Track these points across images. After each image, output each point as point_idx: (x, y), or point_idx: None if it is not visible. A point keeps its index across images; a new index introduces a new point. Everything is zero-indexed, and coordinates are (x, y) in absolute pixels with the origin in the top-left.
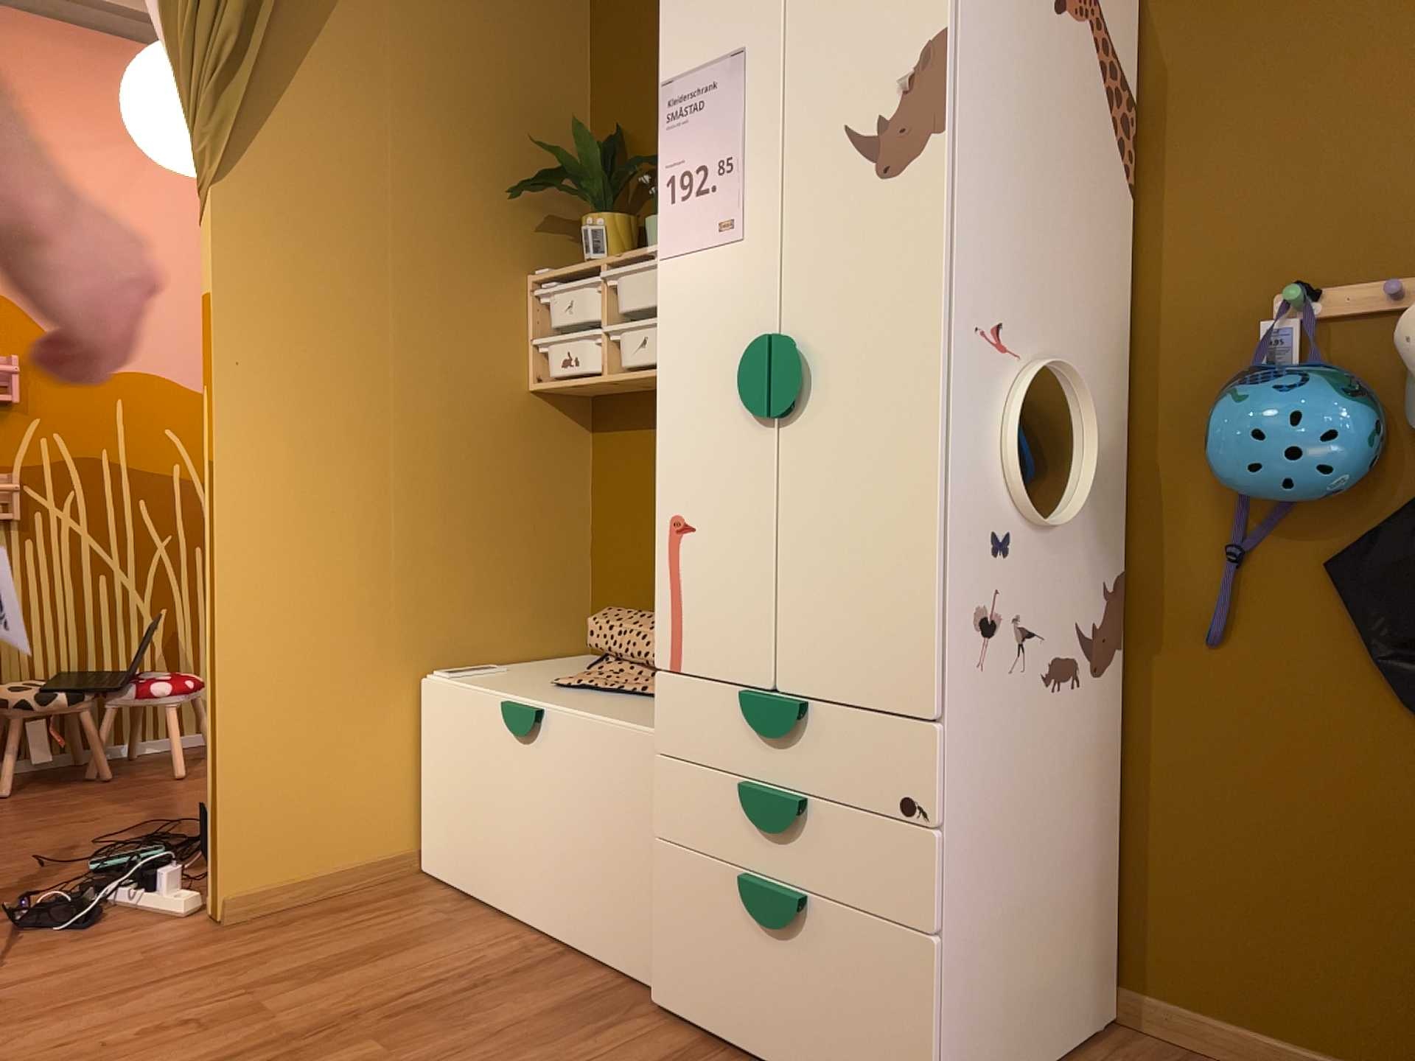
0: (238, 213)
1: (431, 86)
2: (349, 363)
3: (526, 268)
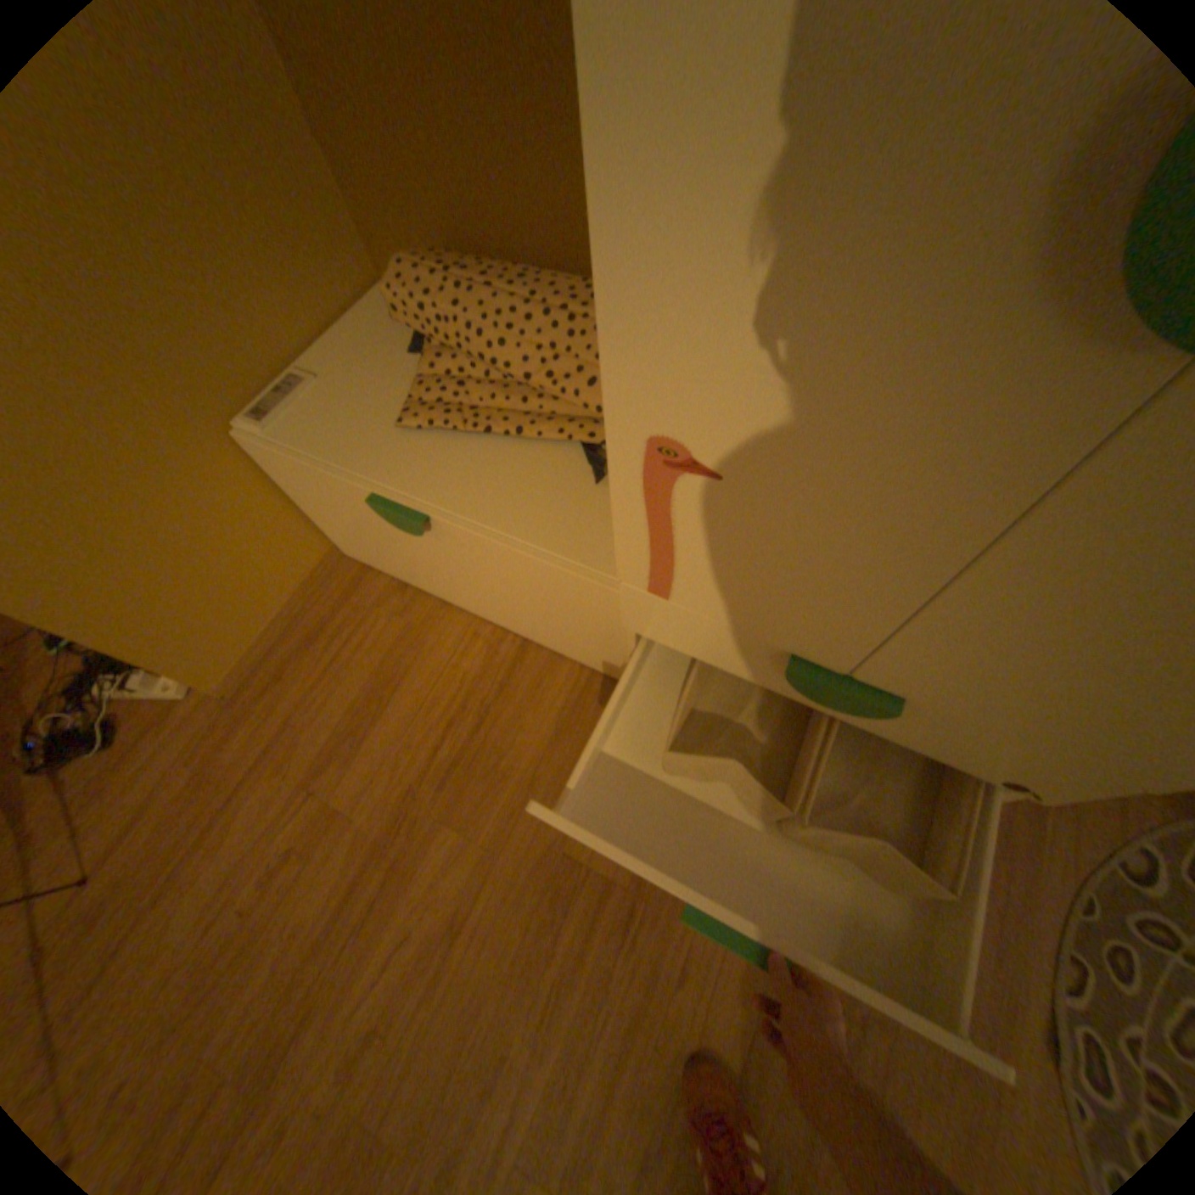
0: None
1: None
2: None
3: None
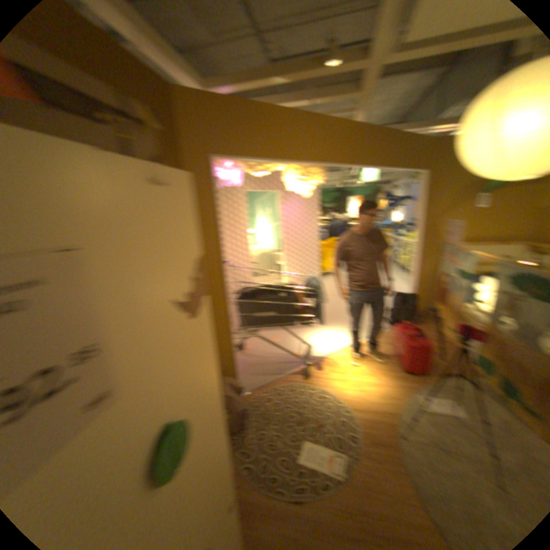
0: None
1: None
2: None
3: None
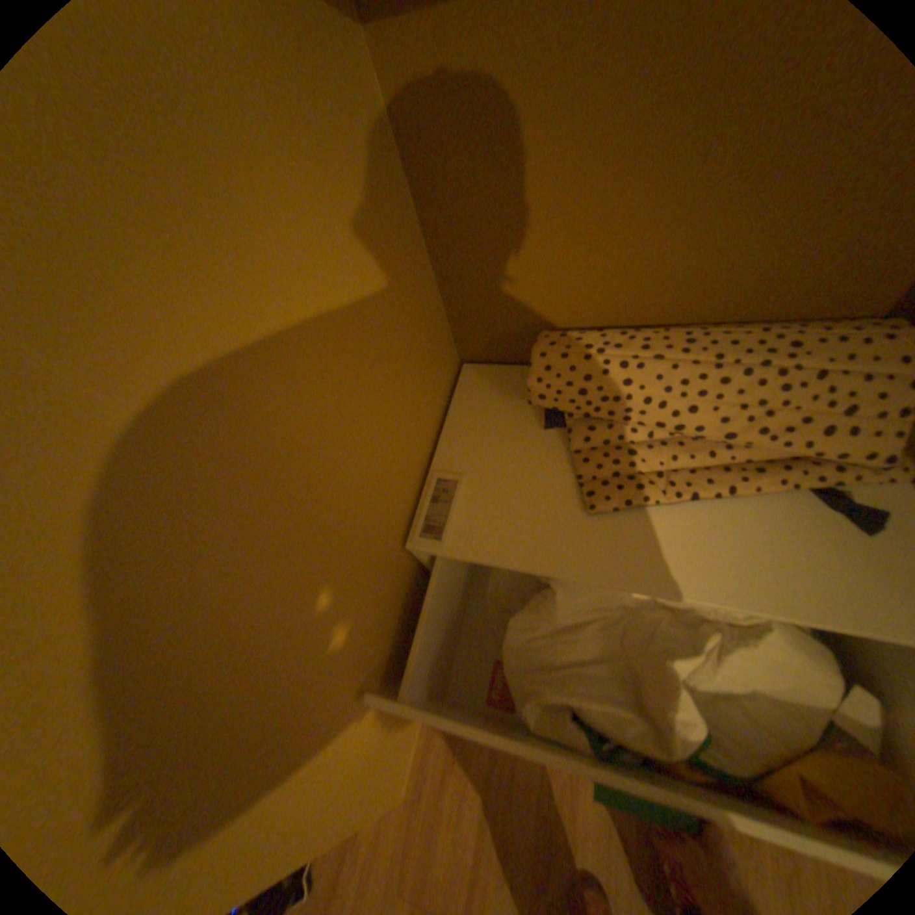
0: None
1: None
2: None
3: None
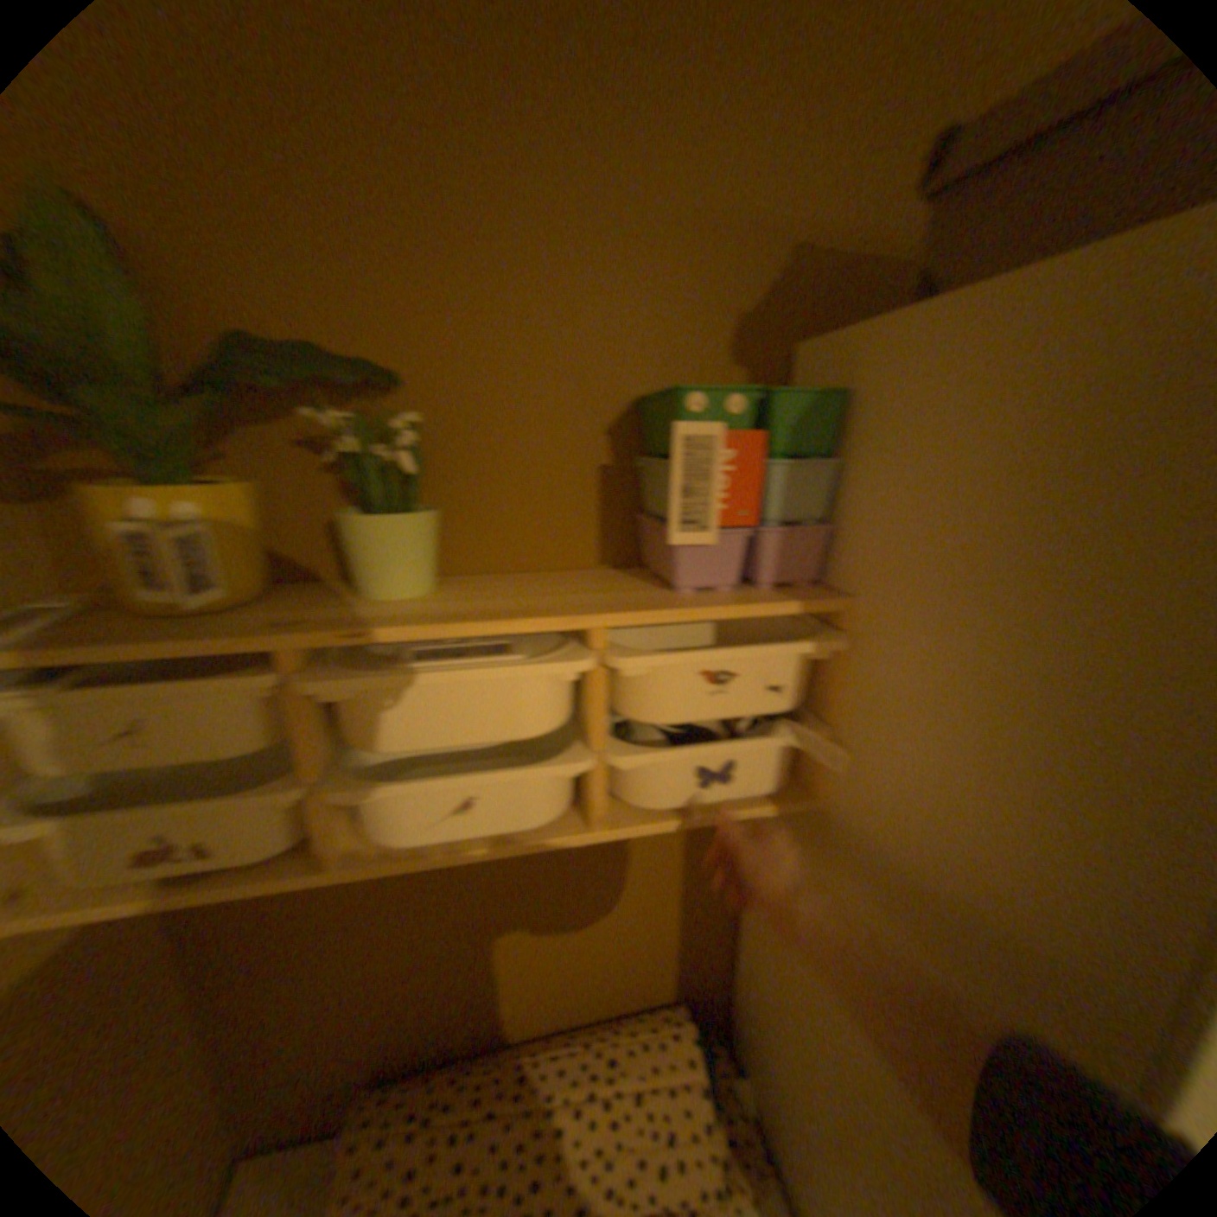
0: None
1: None
2: None
3: None
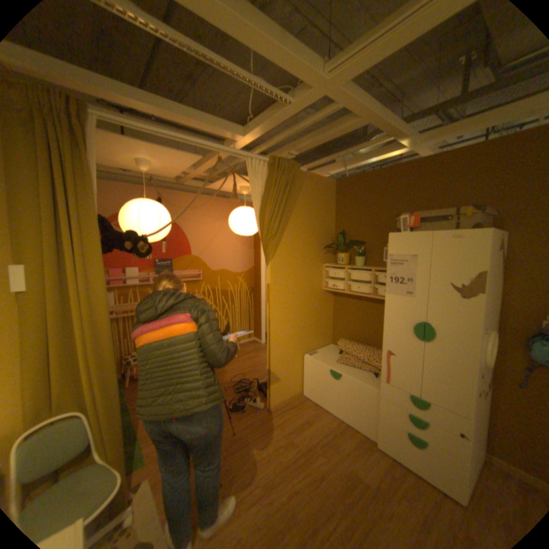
0: (273, 266)
1: (306, 227)
2: (292, 293)
3: (322, 263)
